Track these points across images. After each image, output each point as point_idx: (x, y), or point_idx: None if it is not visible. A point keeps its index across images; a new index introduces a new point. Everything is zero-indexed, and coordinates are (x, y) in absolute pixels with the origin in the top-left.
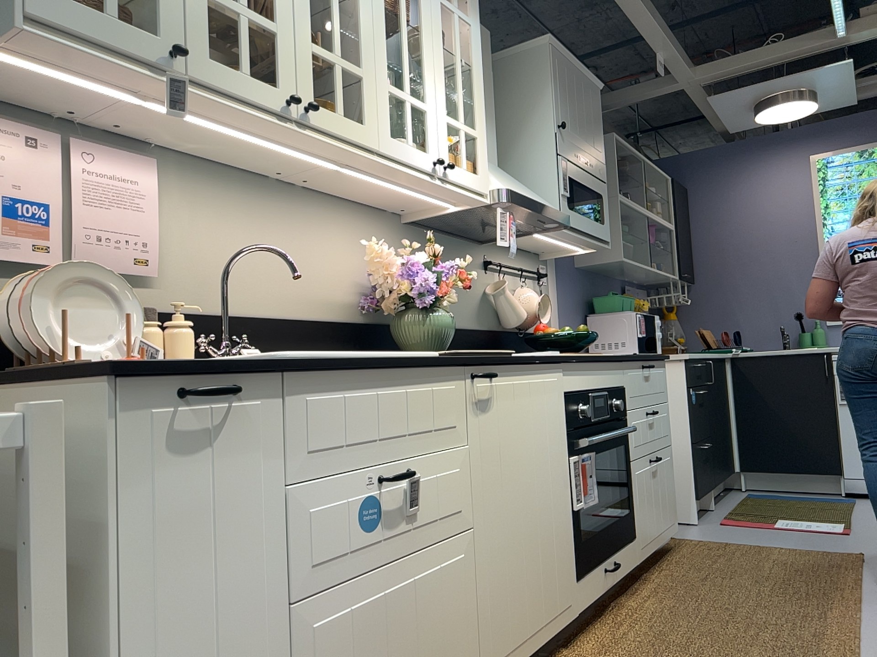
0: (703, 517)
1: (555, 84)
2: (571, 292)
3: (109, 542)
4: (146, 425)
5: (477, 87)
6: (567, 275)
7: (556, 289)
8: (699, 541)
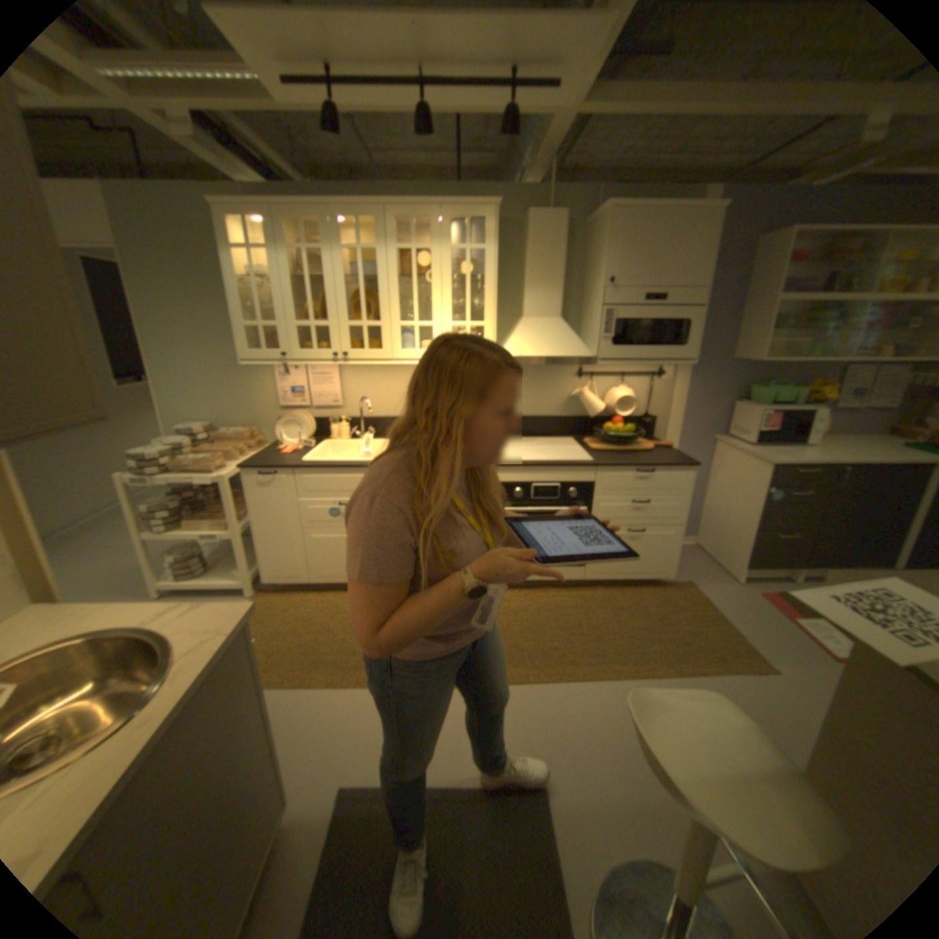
0: (766, 585)
1: (614, 242)
2: (715, 381)
3: (250, 502)
4: (255, 479)
5: (488, 291)
6: (713, 366)
7: (686, 381)
8: (698, 594)
